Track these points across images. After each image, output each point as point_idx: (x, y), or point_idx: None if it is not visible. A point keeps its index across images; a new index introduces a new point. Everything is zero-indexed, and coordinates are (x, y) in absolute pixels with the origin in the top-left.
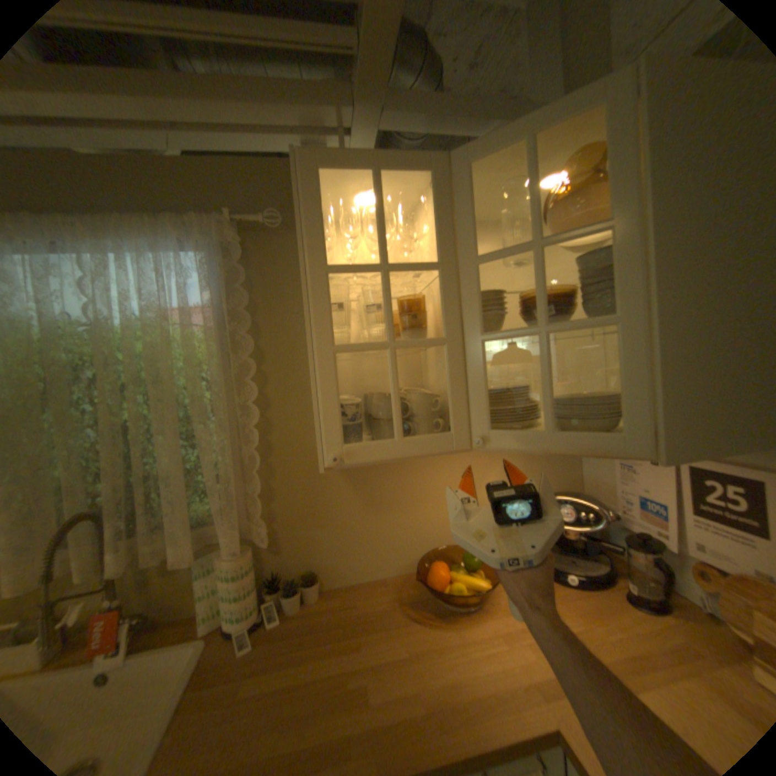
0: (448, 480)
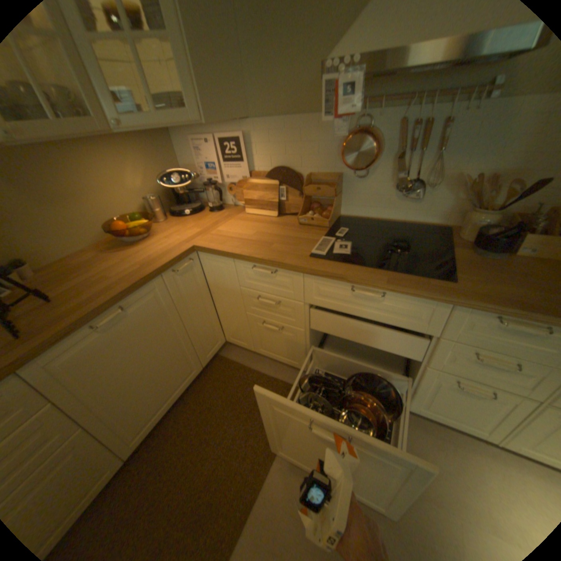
0: (99, 177)
